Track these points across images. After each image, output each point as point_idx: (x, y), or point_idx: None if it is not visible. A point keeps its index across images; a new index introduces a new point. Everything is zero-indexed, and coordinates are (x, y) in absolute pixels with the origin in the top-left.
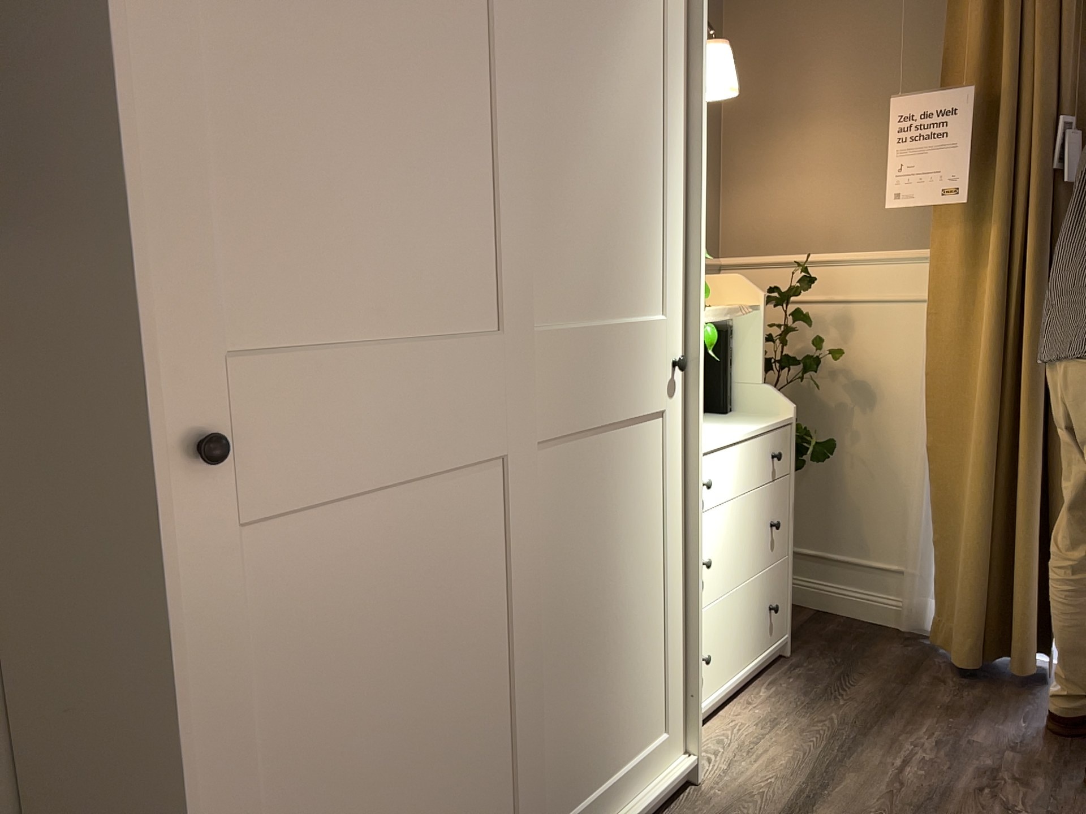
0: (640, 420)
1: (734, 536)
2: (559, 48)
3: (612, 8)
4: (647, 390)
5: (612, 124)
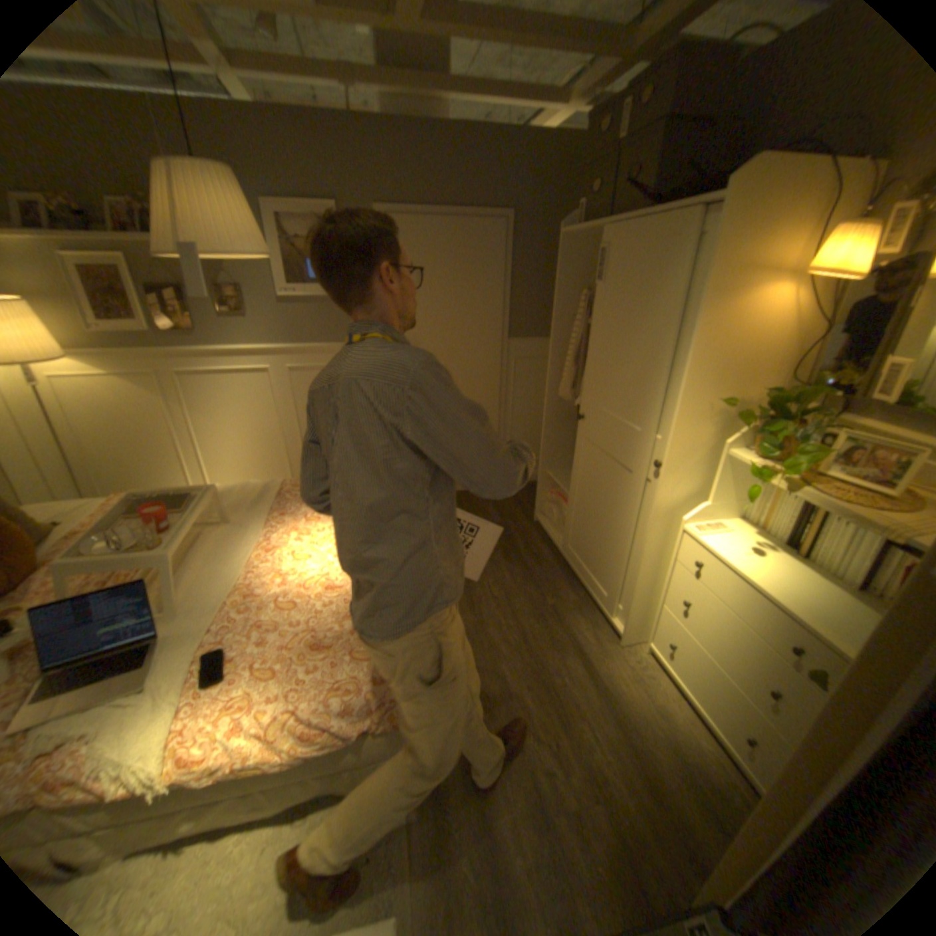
0: (639, 472)
1: (725, 631)
2: (634, 310)
3: (663, 286)
4: (643, 462)
5: (652, 340)
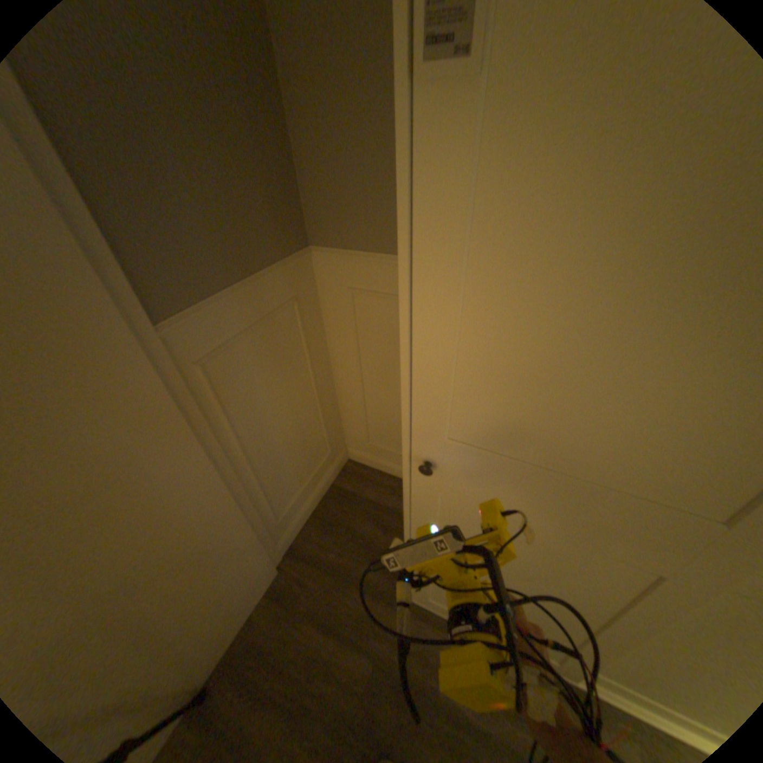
0: None
1: None
2: None
3: None
4: None
5: None
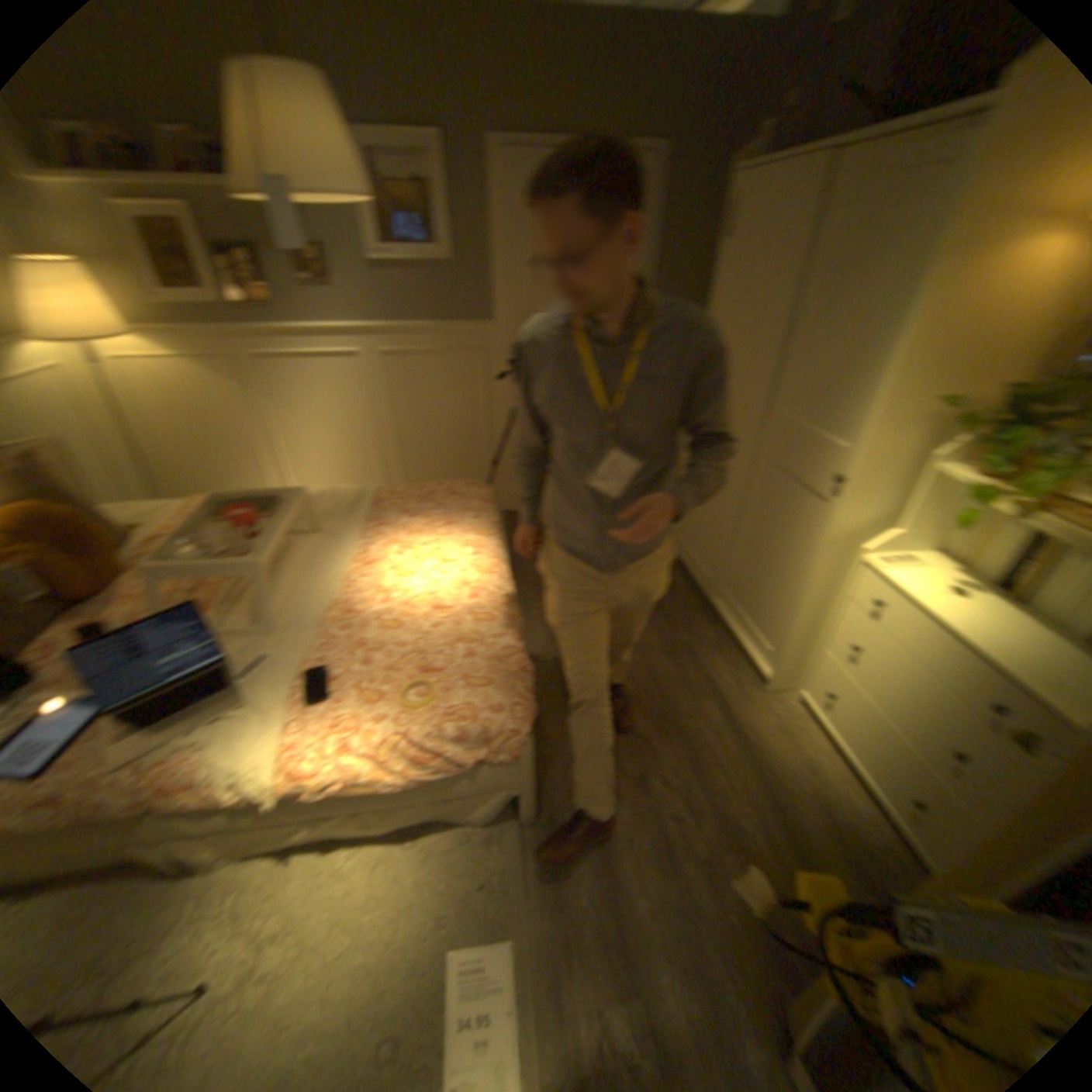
0: (814, 489)
1: (905, 682)
2: (833, 276)
3: (879, 241)
4: (821, 477)
5: (854, 316)
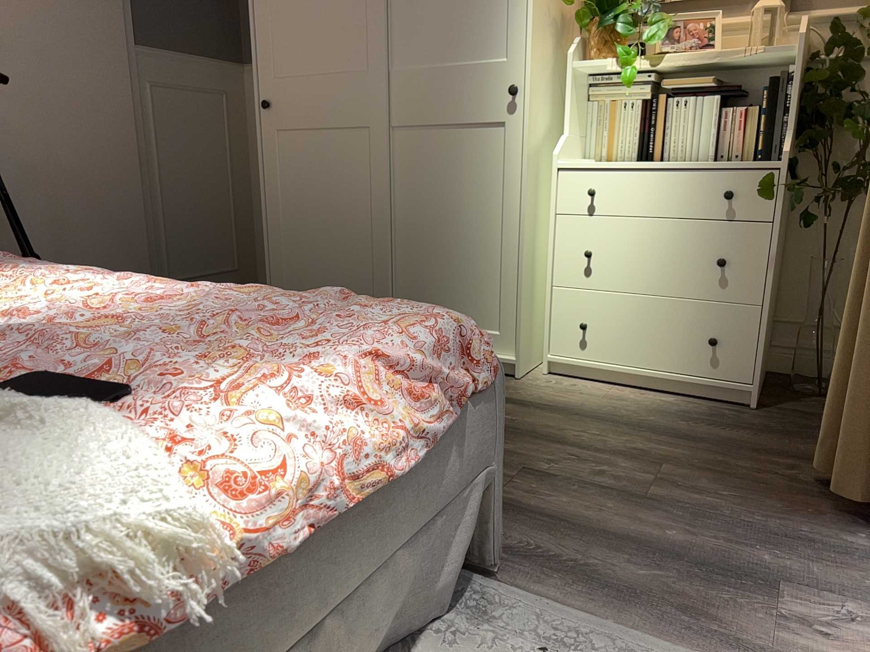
0: (478, 125)
1: (643, 249)
2: None
3: None
4: (483, 107)
5: None
